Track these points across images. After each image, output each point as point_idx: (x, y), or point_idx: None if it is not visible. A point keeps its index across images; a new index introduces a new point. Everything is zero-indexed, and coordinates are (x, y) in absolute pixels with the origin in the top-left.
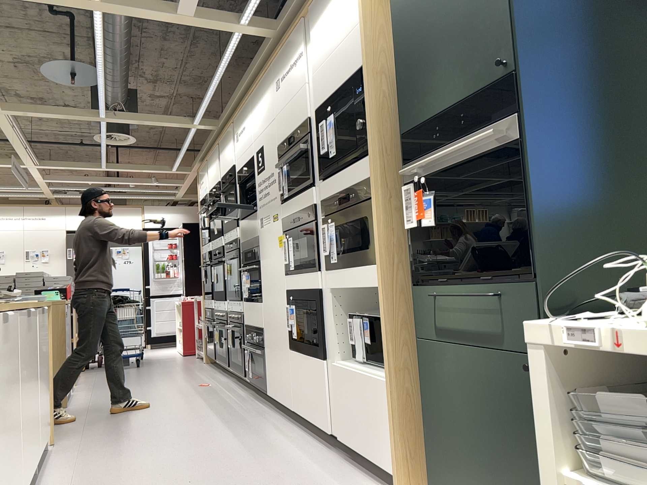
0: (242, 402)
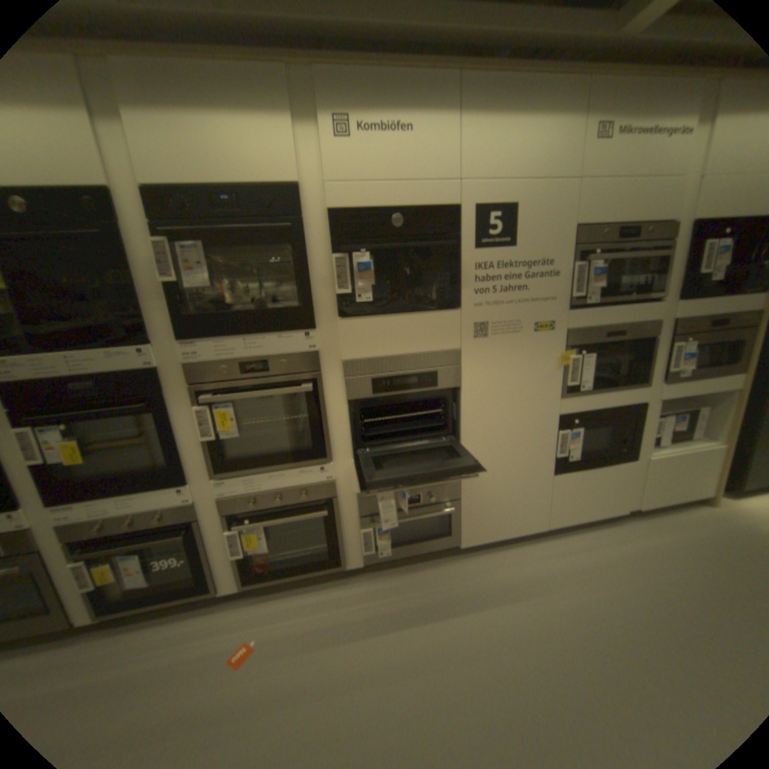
0: (414, 589)
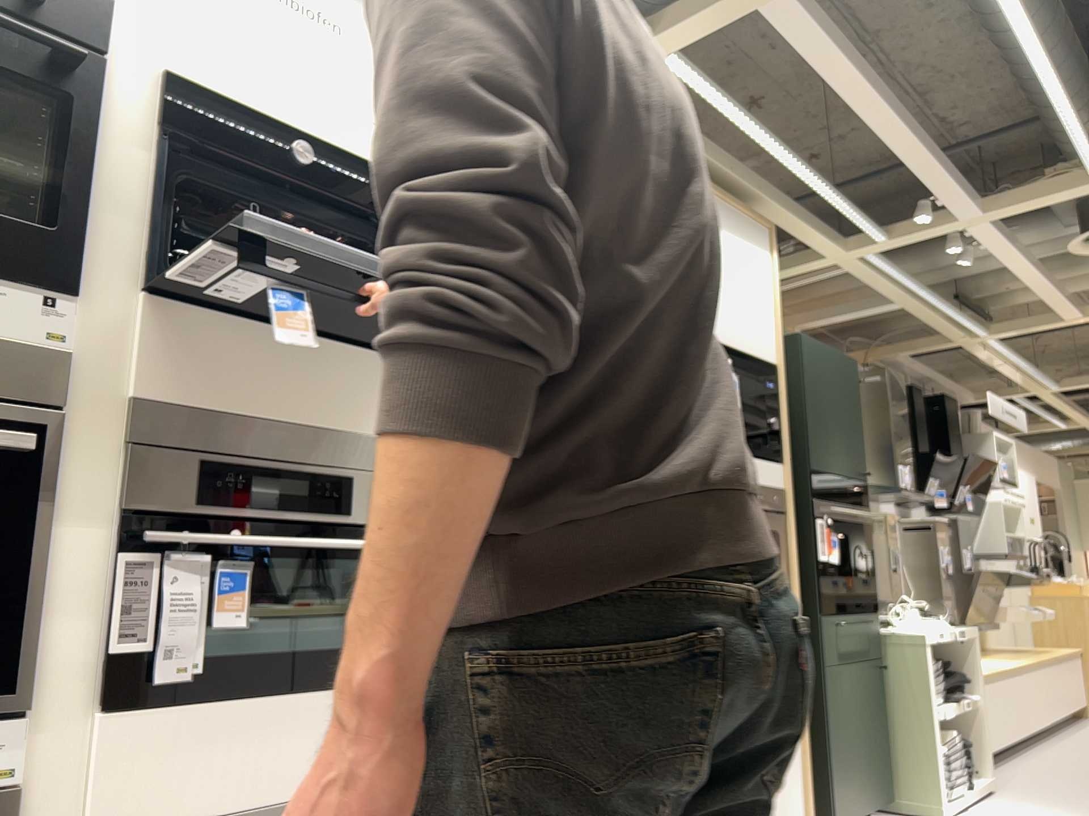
0: None
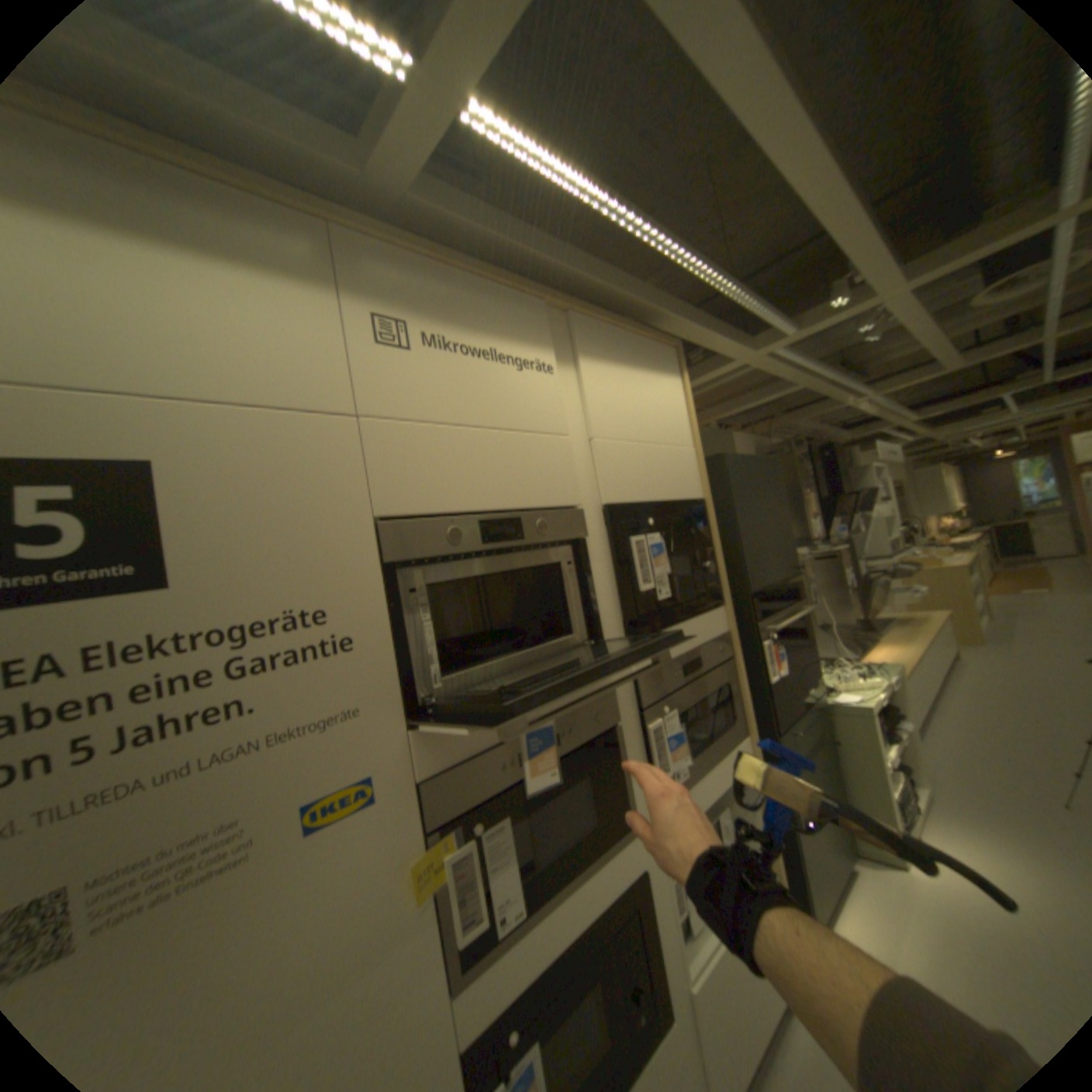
0: None
